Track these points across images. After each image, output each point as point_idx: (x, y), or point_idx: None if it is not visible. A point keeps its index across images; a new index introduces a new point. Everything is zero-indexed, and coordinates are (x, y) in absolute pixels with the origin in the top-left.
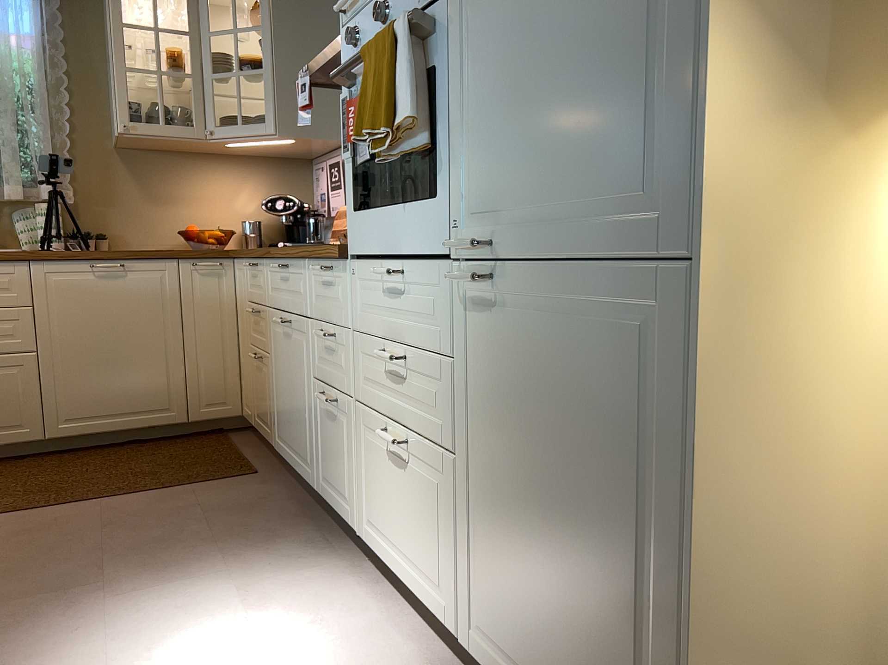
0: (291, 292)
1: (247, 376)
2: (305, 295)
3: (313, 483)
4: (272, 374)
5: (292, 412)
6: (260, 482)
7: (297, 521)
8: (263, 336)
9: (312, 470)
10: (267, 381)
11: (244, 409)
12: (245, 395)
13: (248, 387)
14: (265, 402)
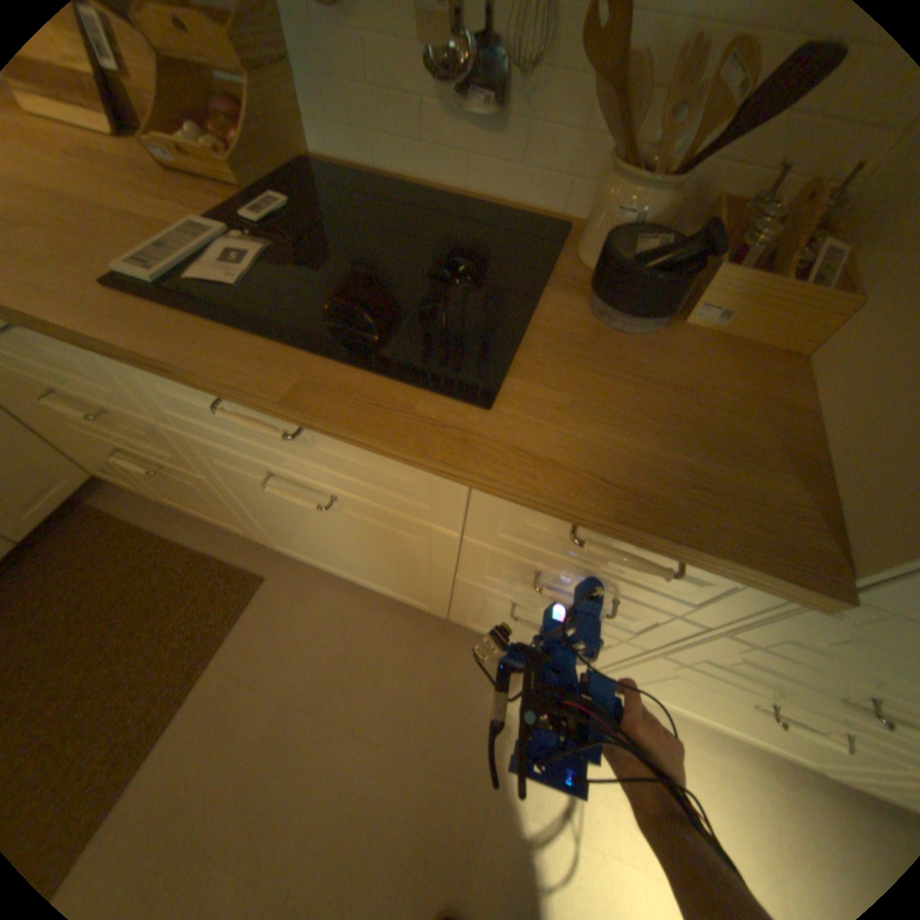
0: (339, 468)
1: (87, 454)
2: (444, 507)
3: (437, 614)
4: (231, 500)
5: (349, 559)
6: (288, 594)
7: (426, 643)
8: (155, 448)
9: (437, 610)
10: (205, 495)
11: (84, 466)
12: (95, 467)
13: (99, 464)
14: (205, 506)
